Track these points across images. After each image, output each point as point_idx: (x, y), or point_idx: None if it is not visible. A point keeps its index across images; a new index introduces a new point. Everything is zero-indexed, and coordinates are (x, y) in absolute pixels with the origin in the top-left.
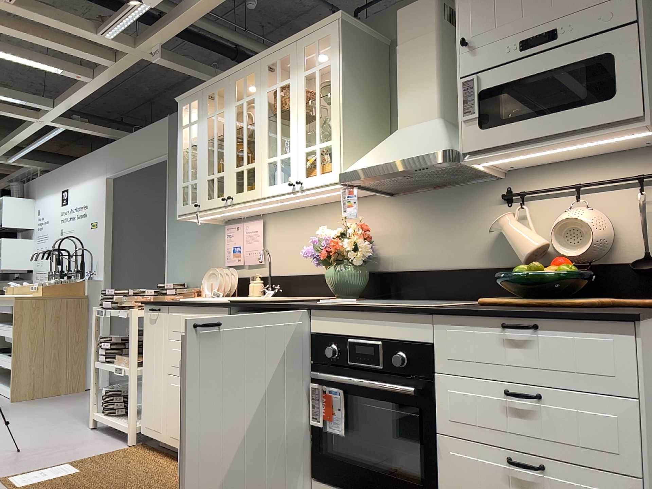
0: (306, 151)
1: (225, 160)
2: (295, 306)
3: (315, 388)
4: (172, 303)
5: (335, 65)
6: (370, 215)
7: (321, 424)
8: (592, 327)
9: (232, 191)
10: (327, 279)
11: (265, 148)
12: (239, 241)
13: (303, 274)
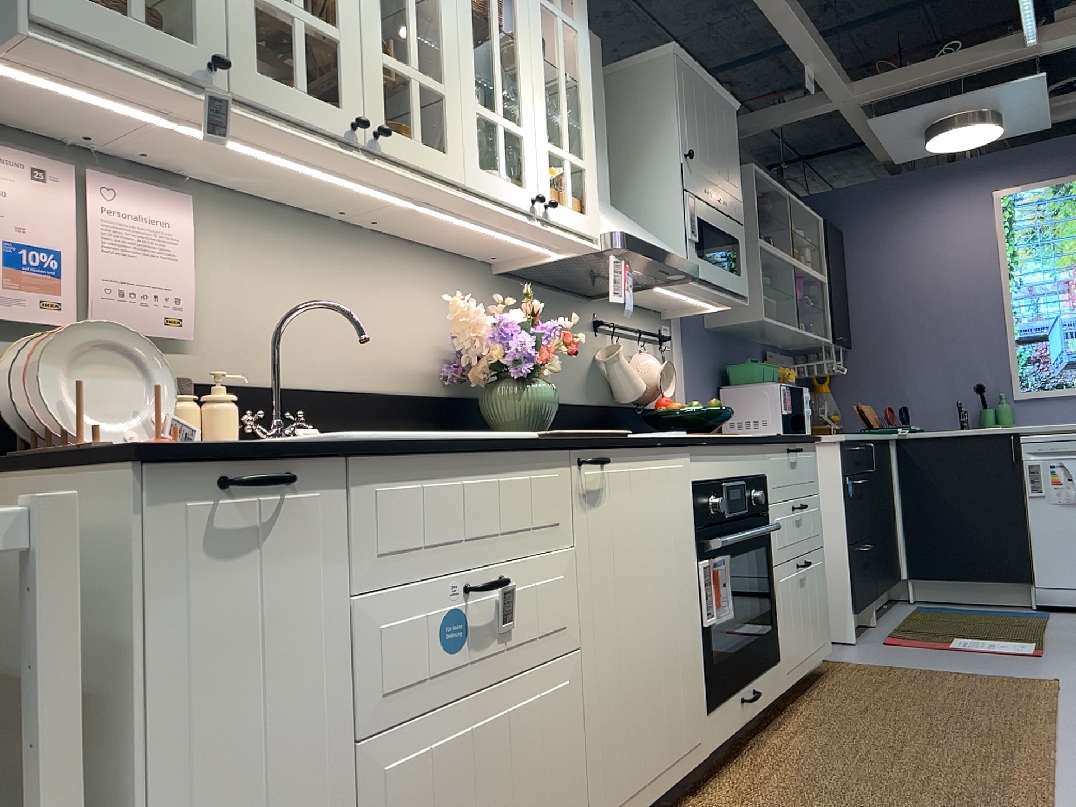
0: (551, 150)
1: (344, 0)
2: (684, 440)
3: (706, 566)
4: (384, 445)
5: (586, 42)
6: (469, 295)
7: (716, 617)
8: (810, 448)
9: (375, 113)
10: (523, 403)
11: (472, 74)
12: (56, 231)
13: (334, 388)
